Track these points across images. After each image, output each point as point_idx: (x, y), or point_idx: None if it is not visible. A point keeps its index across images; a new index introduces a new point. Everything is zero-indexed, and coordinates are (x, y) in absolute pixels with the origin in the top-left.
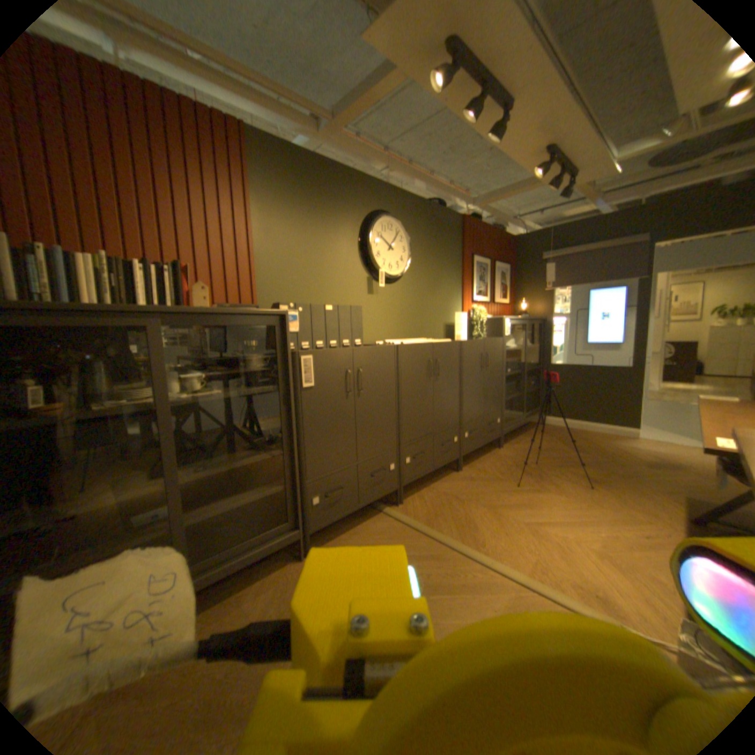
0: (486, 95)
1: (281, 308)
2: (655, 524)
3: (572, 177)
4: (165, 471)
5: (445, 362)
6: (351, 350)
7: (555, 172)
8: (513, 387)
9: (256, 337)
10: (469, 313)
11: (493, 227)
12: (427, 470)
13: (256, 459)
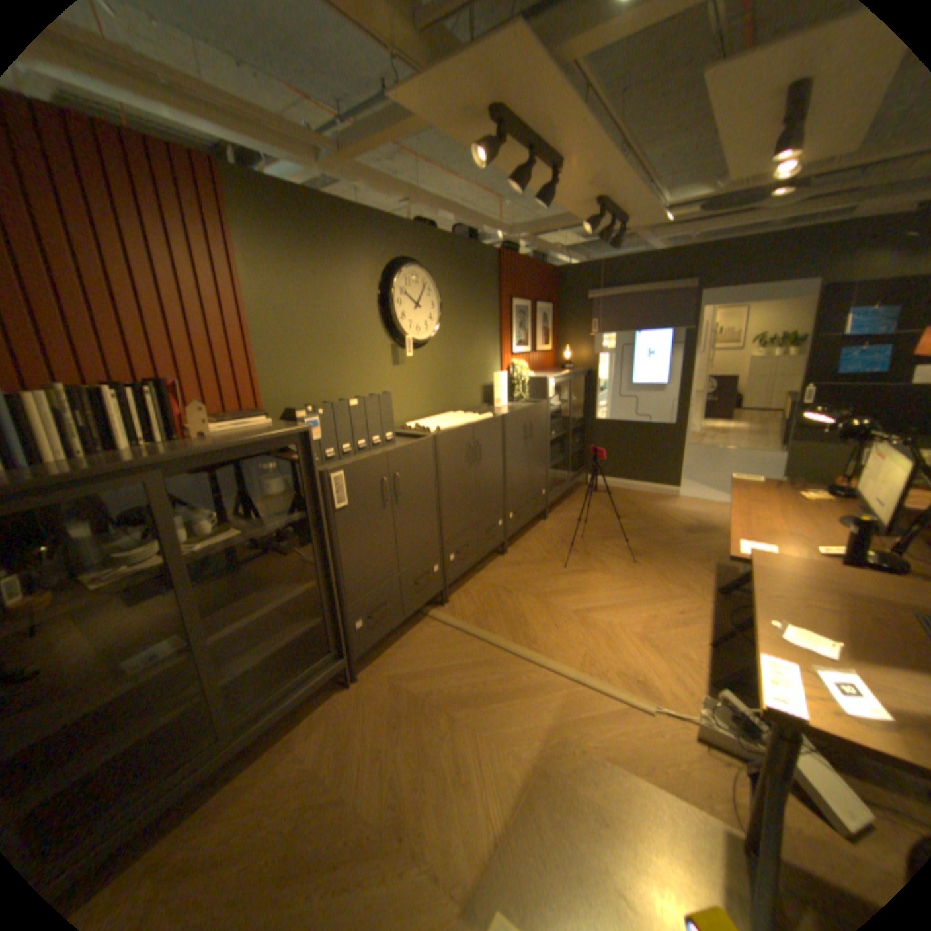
0: (534, 165)
1: (299, 416)
2: (688, 598)
3: (622, 227)
4: (192, 639)
5: (487, 443)
6: (386, 455)
7: (604, 219)
8: (556, 449)
9: (275, 459)
10: (509, 371)
11: (533, 255)
12: (472, 563)
13: (290, 597)
